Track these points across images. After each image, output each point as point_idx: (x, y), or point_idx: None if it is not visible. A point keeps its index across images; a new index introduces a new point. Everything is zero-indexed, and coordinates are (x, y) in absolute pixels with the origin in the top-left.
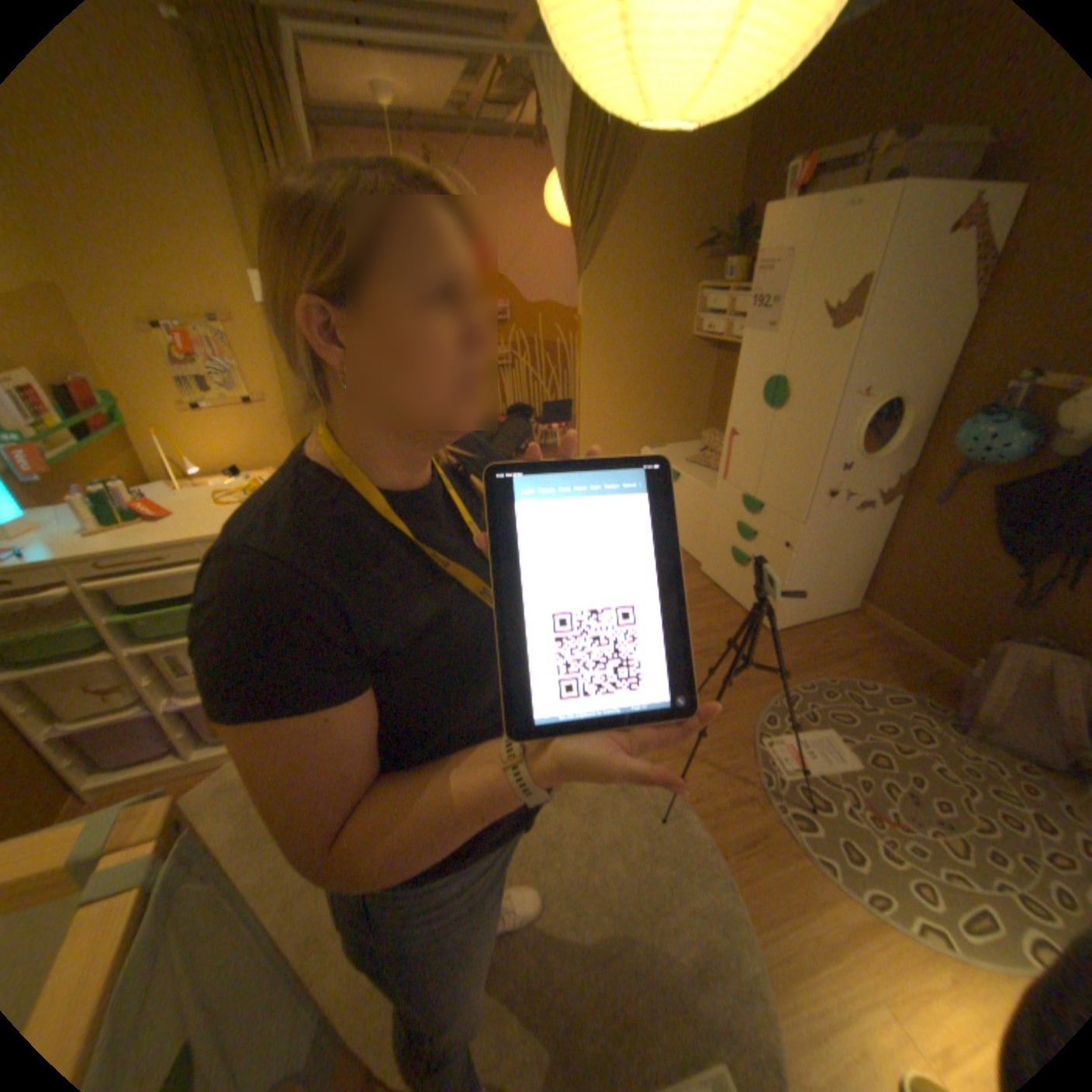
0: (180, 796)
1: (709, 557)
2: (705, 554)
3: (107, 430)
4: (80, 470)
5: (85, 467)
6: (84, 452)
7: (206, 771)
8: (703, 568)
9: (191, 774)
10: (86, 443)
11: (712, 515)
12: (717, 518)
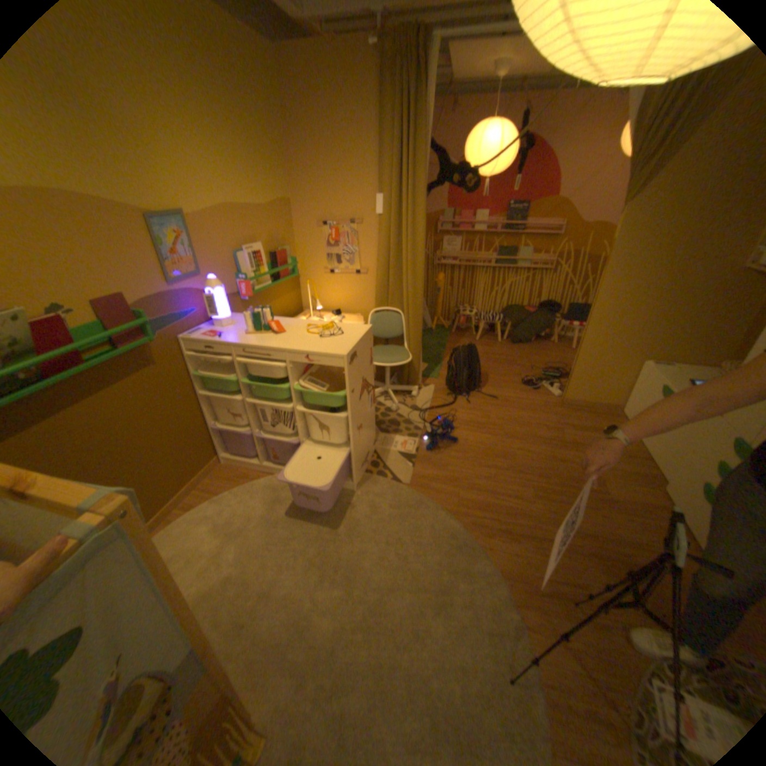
0: (253, 480)
1: (680, 481)
2: (677, 477)
3: (288, 279)
4: (270, 298)
5: (273, 296)
6: (275, 289)
7: (268, 473)
8: (669, 488)
9: (262, 471)
10: (275, 284)
11: (696, 444)
12: (700, 449)
